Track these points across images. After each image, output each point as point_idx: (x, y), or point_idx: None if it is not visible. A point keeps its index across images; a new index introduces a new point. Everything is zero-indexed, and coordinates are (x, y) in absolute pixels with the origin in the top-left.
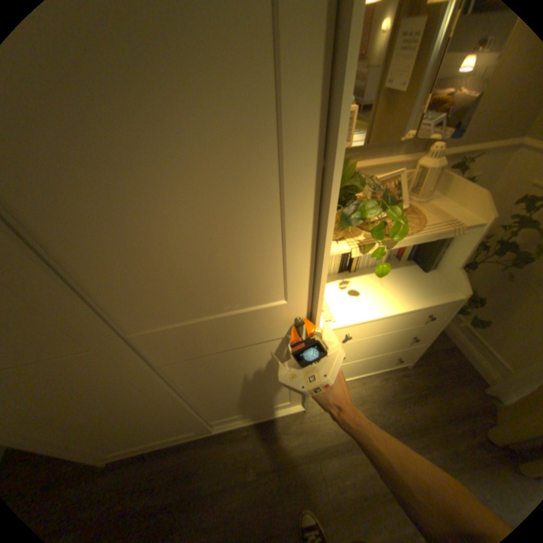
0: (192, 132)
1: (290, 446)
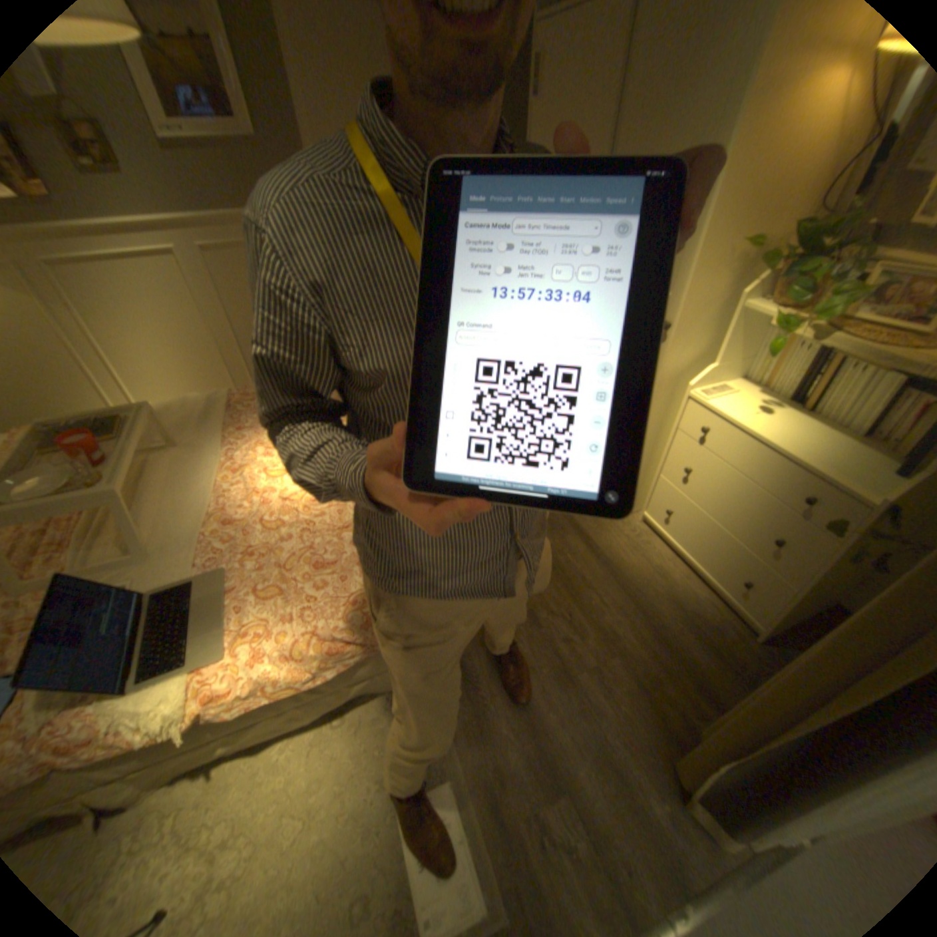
0: (683, 130)
1: None
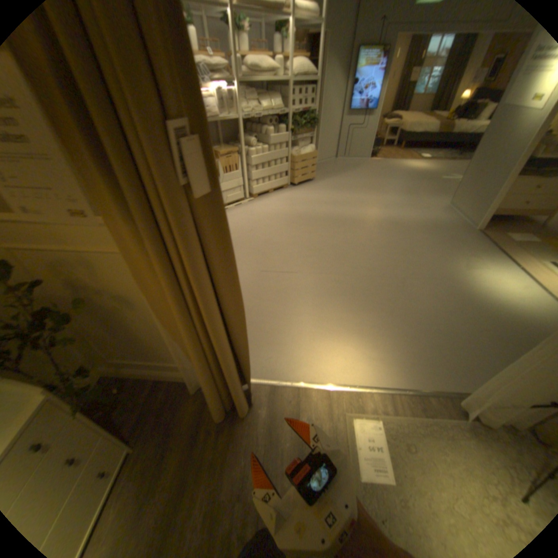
0: None
1: None
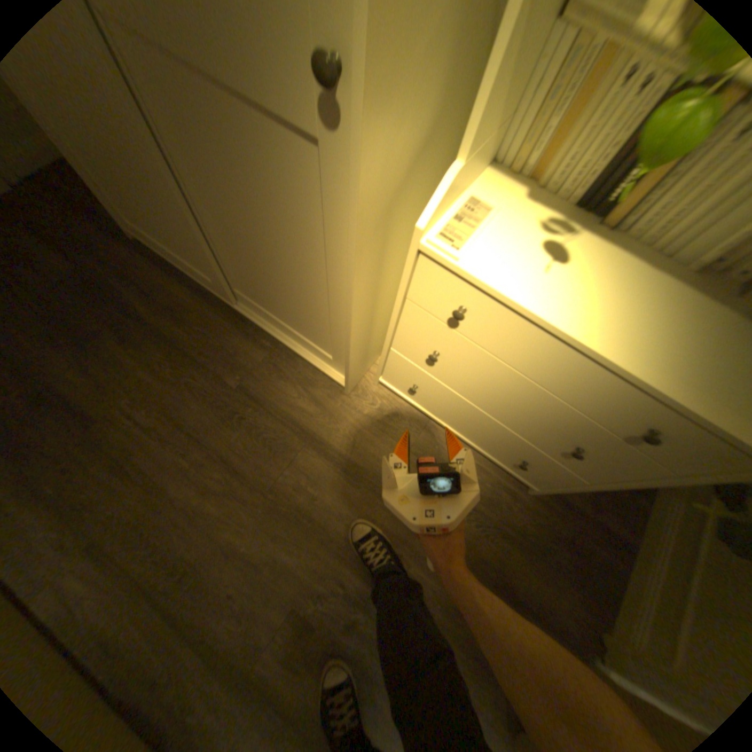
0: None
1: (296, 401)
